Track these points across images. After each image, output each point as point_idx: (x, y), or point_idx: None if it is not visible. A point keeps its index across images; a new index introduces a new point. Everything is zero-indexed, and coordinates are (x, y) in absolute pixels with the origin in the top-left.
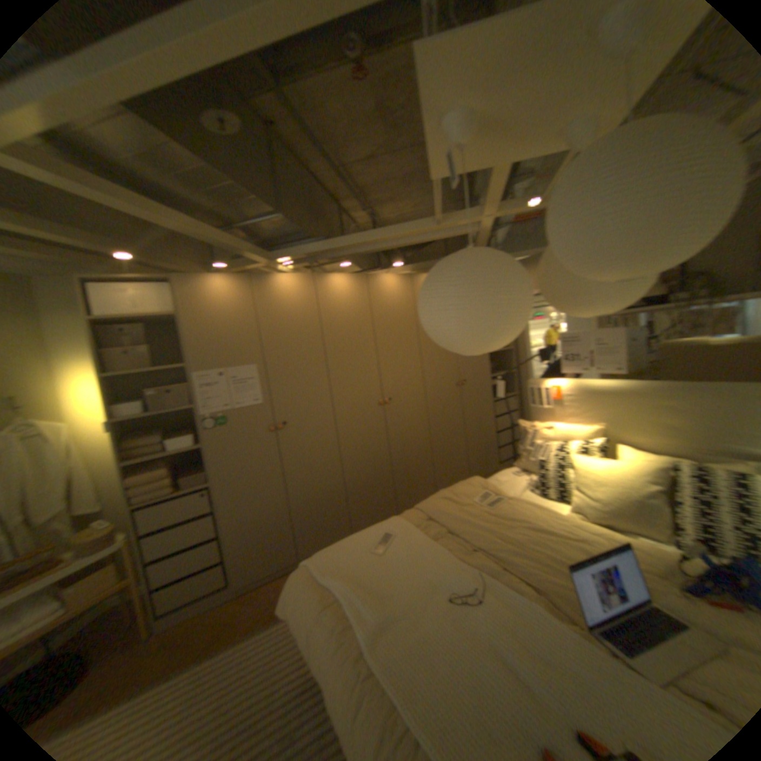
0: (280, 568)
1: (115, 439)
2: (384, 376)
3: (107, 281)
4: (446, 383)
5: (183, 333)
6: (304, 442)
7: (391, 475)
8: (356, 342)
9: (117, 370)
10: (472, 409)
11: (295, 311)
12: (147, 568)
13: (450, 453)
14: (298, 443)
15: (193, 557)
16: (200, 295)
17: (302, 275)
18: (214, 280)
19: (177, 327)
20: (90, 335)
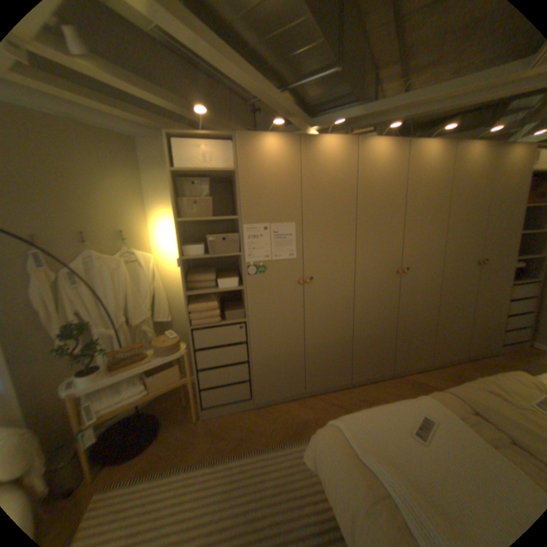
0: (293, 394)
1: (187, 271)
2: (409, 246)
3: (189, 137)
4: (469, 260)
5: (243, 188)
6: (326, 296)
7: (396, 338)
8: (388, 209)
9: (191, 216)
10: (490, 289)
11: (338, 173)
12: (201, 370)
13: (457, 328)
14: (321, 297)
15: (232, 371)
16: (259, 153)
17: (349, 136)
18: (272, 139)
19: (238, 181)
20: (175, 185)
